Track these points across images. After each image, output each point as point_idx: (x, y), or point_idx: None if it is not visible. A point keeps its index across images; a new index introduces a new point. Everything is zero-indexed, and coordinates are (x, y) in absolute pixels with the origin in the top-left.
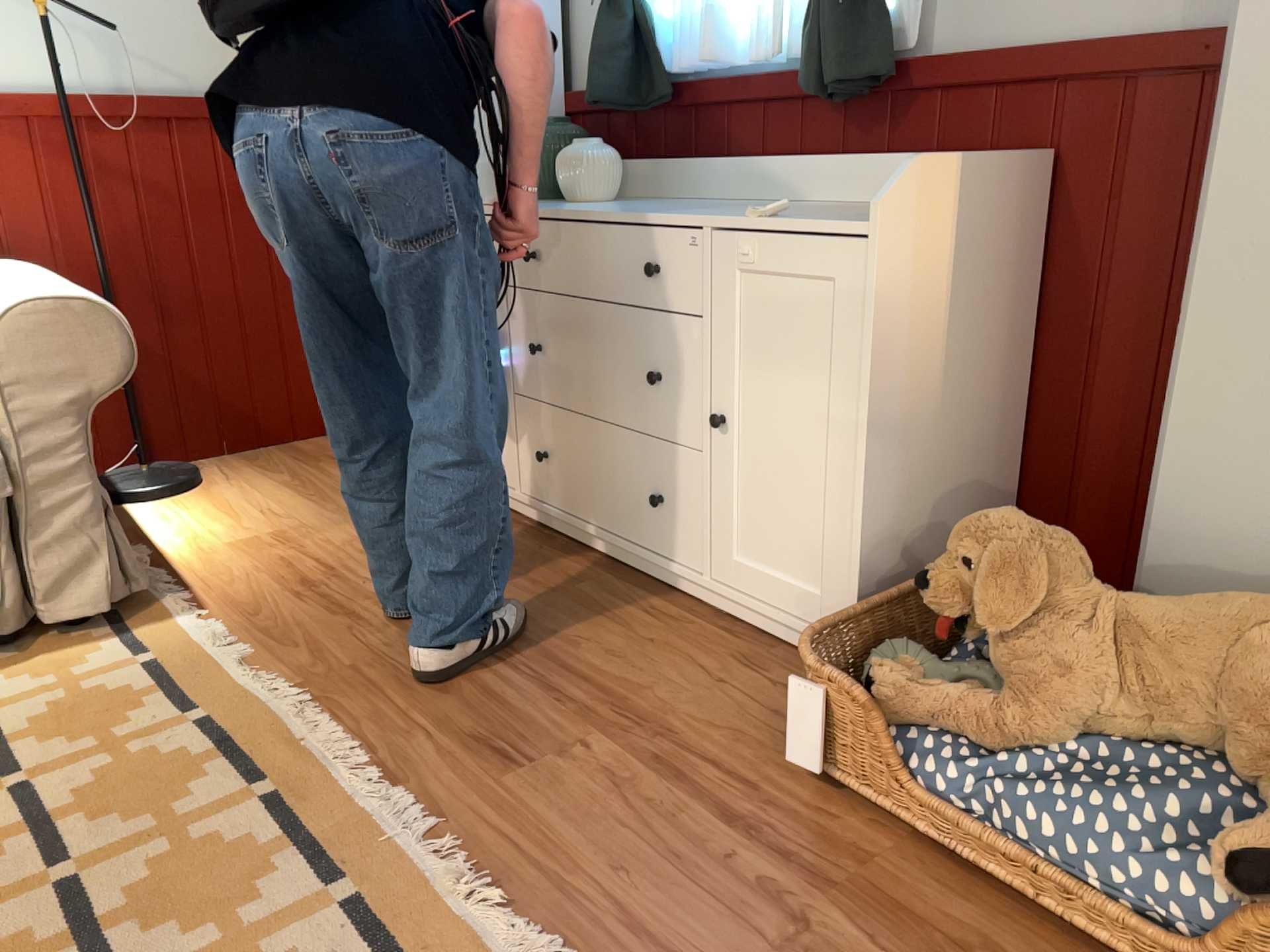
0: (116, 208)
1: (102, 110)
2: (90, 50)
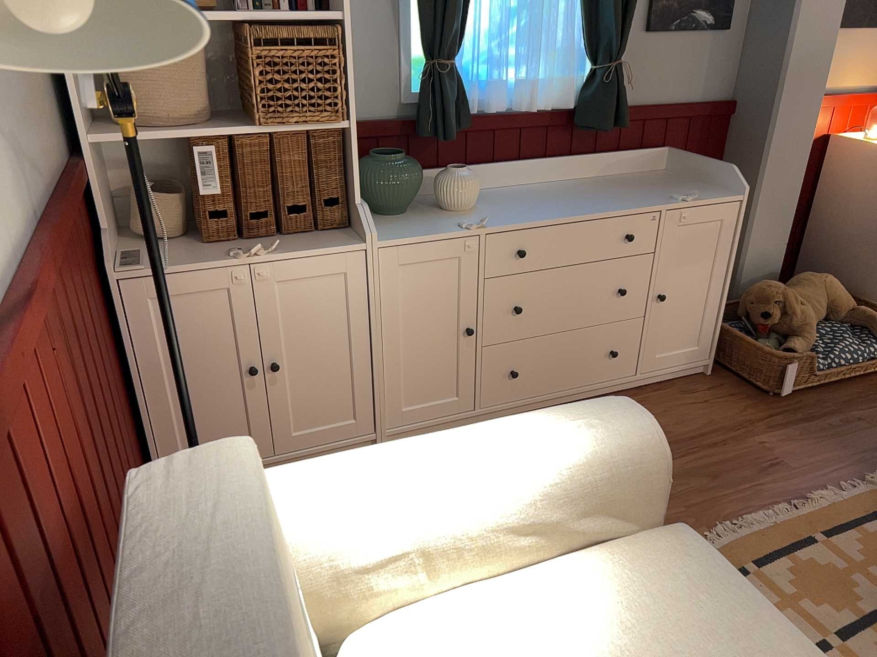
0: (75, 378)
1: (52, 249)
2: (7, 163)
